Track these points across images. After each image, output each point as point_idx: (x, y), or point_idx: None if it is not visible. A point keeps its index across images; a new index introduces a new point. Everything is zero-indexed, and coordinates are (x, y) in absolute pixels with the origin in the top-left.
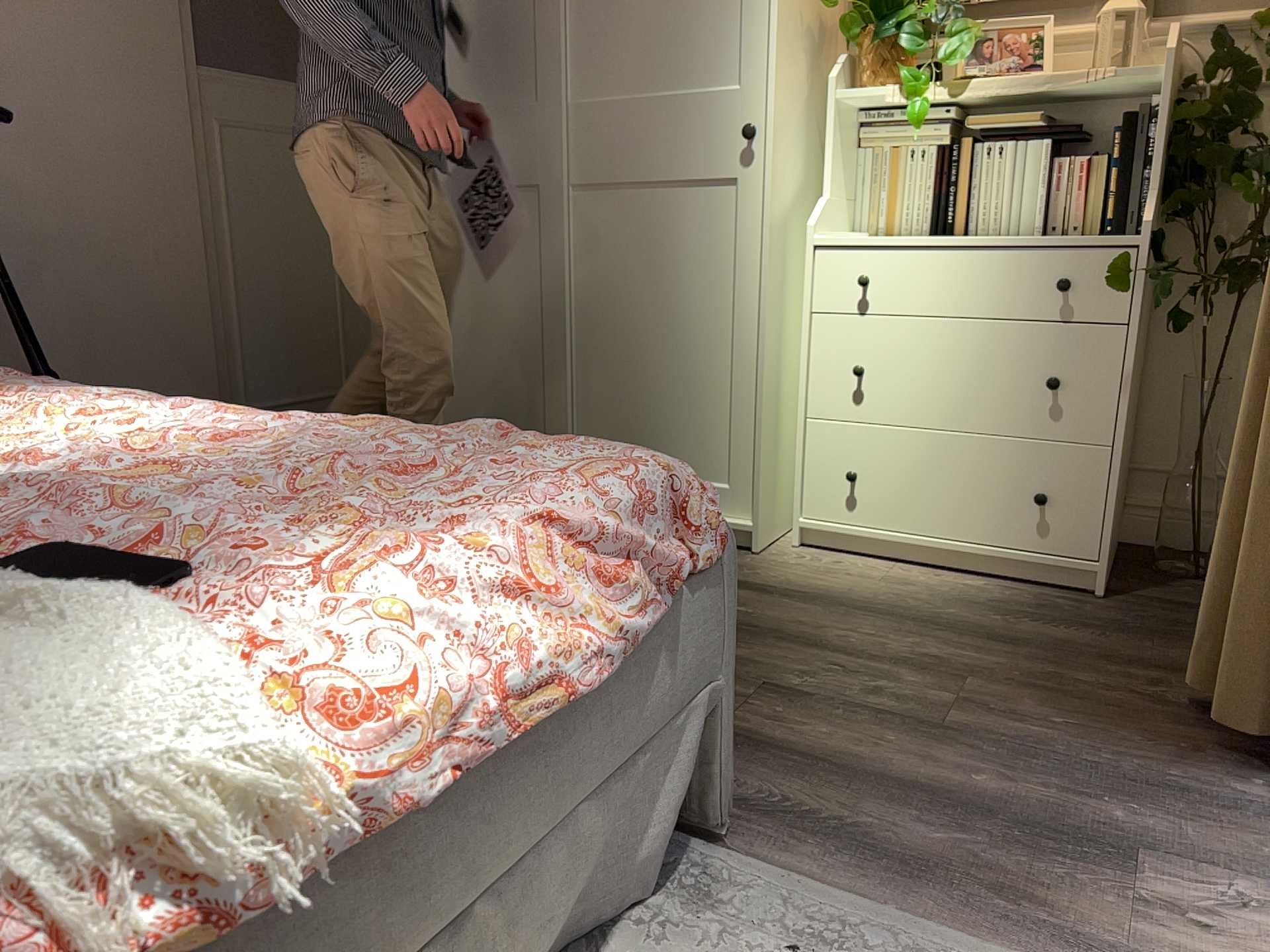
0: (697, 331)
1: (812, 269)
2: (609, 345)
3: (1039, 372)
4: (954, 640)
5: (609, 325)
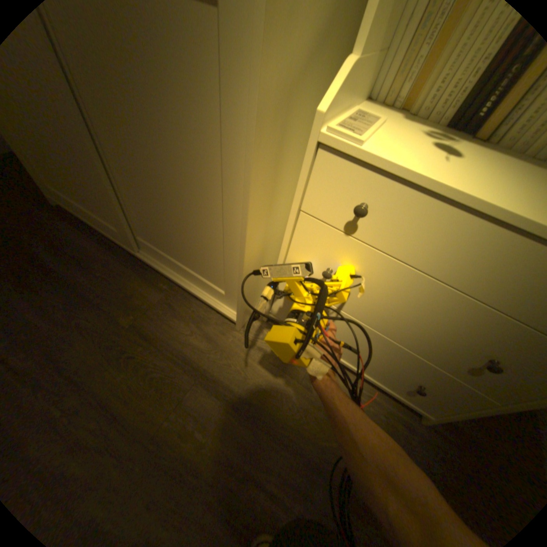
0: (193, 191)
1: (310, 168)
2: (130, 171)
3: (489, 349)
4: (327, 499)
5: (124, 154)
